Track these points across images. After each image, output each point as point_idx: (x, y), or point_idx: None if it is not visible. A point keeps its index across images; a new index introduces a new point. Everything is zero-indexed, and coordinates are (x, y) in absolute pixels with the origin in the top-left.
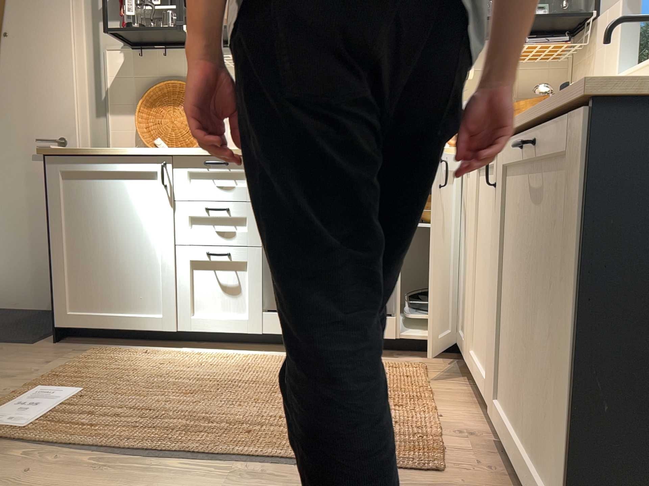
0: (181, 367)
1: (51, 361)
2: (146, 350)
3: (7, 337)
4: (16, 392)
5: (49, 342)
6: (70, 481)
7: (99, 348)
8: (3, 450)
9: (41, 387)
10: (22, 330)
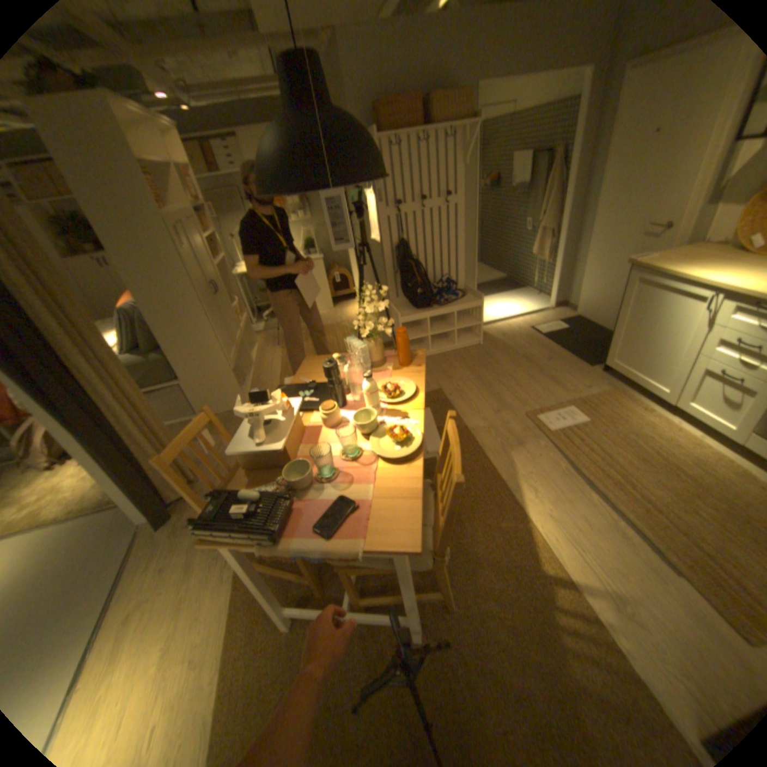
0: (658, 433)
1: (592, 386)
2: (649, 406)
3: (584, 354)
4: (564, 402)
5: (601, 369)
6: (553, 469)
7: (623, 389)
8: (541, 435)
9: (575, 405)
10: (594, 351)
